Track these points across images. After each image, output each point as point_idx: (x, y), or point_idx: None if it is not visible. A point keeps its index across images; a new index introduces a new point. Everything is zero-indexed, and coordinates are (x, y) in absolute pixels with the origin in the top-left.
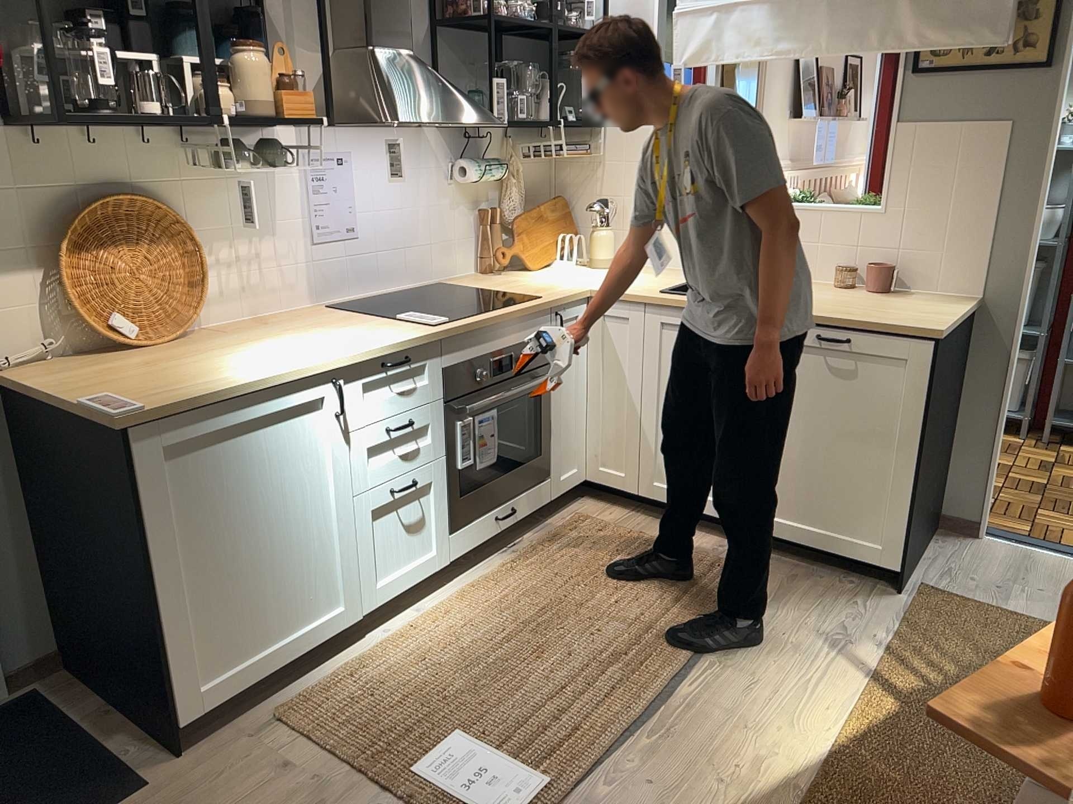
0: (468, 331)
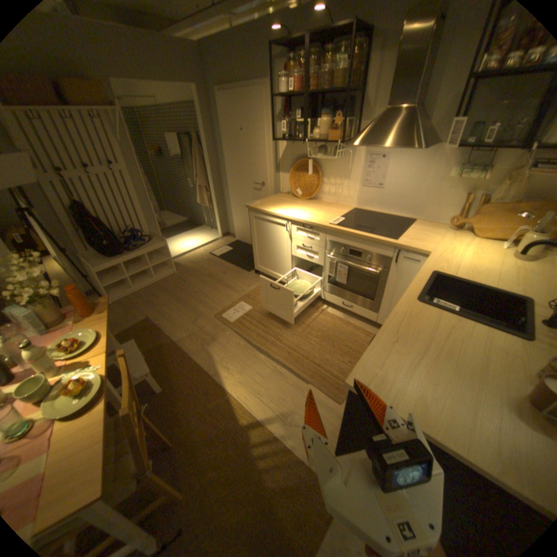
0: (338, 232)
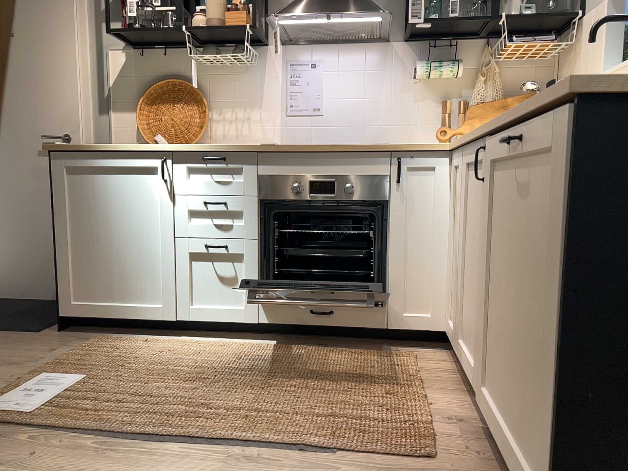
0: (284, 152)
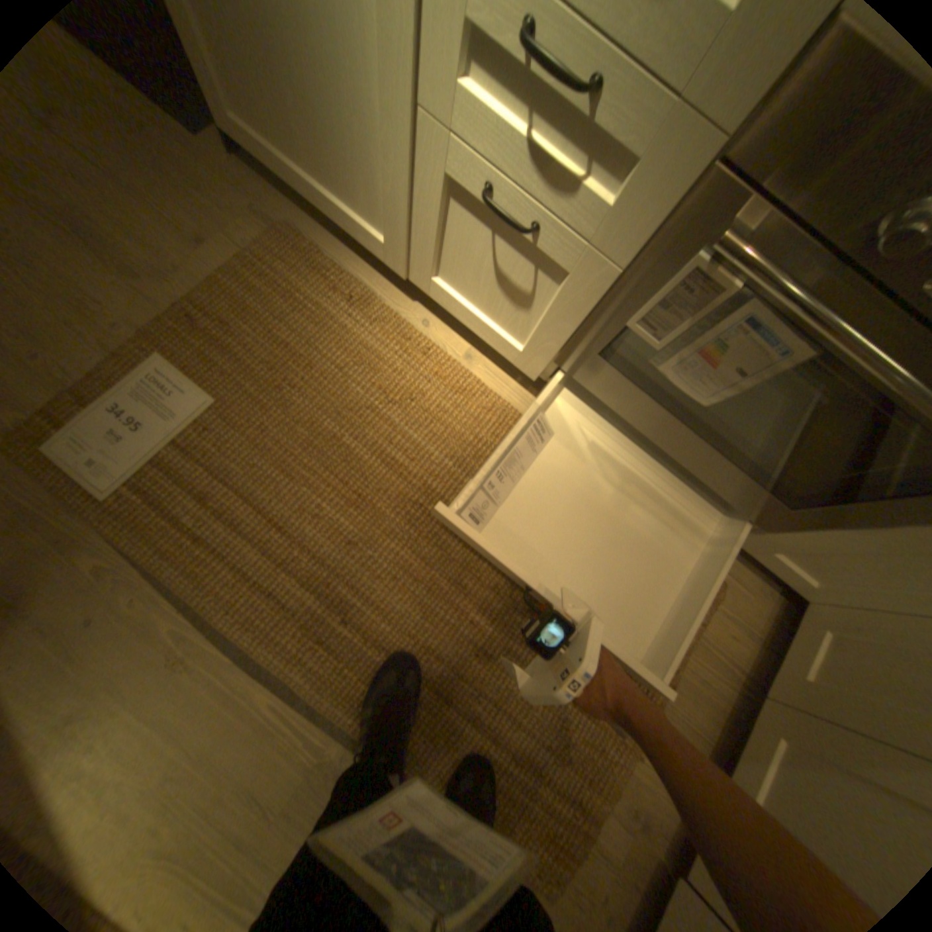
0: None
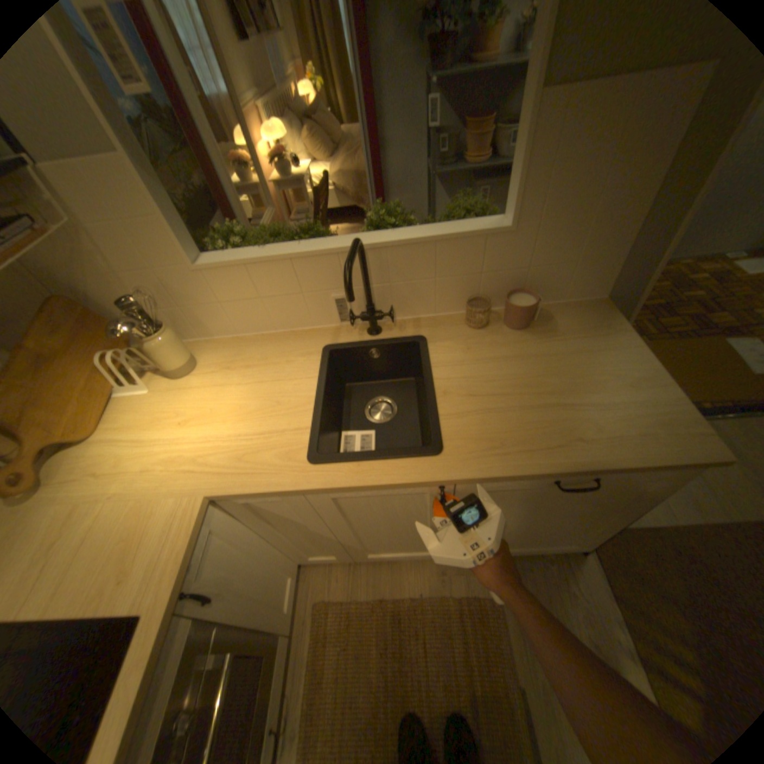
0: None
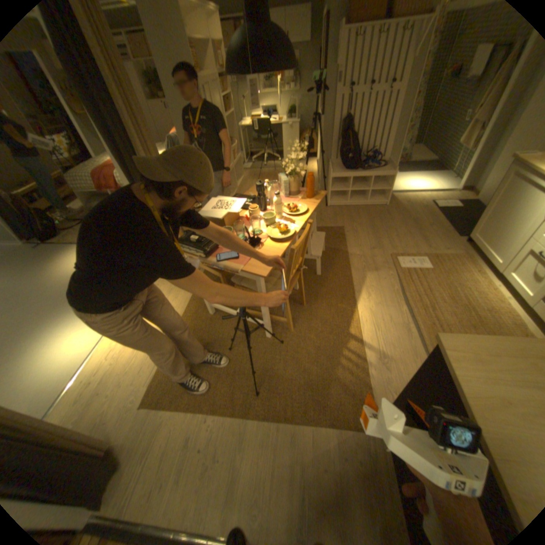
0: None
